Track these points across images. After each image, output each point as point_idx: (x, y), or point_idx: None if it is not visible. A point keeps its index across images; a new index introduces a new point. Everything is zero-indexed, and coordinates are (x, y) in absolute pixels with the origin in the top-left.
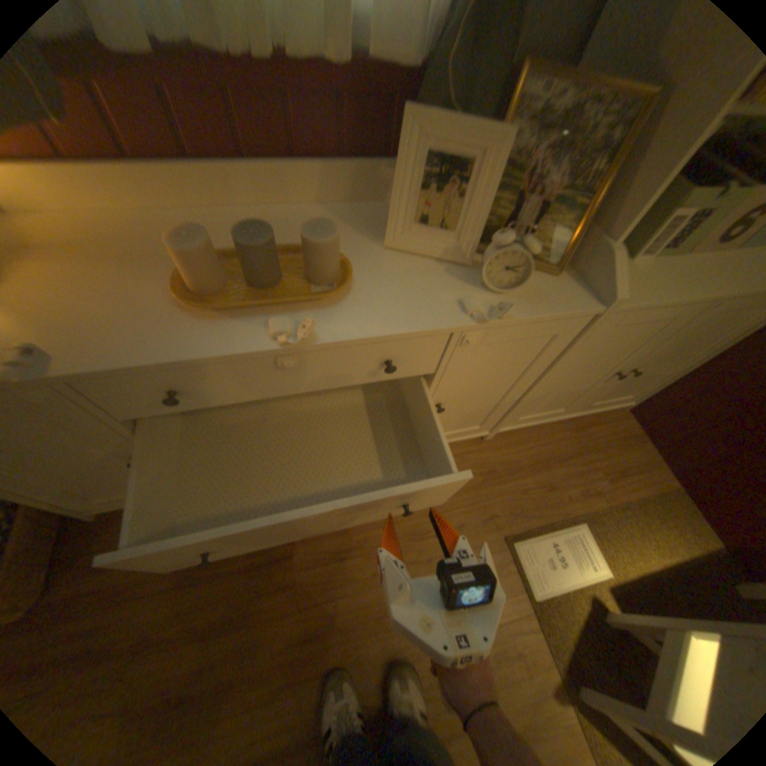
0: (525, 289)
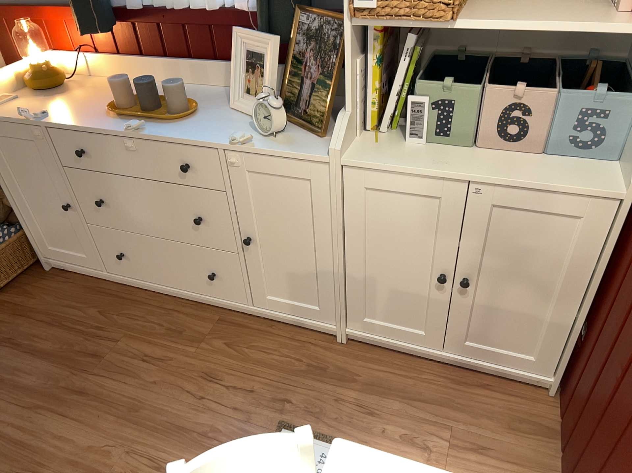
0: (288, 139)
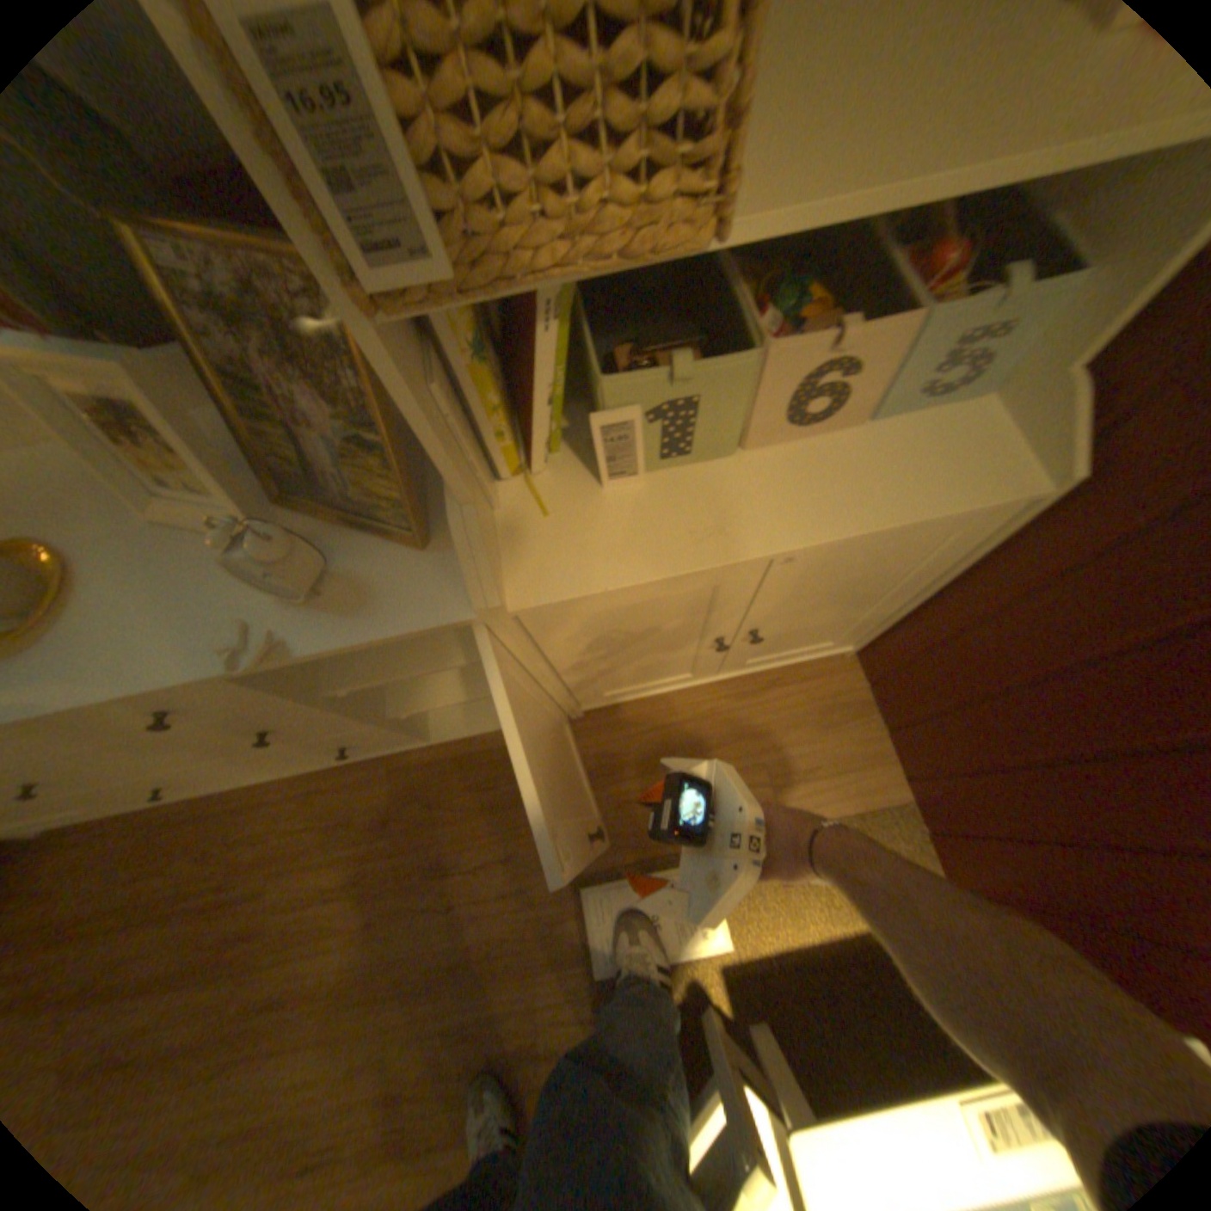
0: (346, 587)
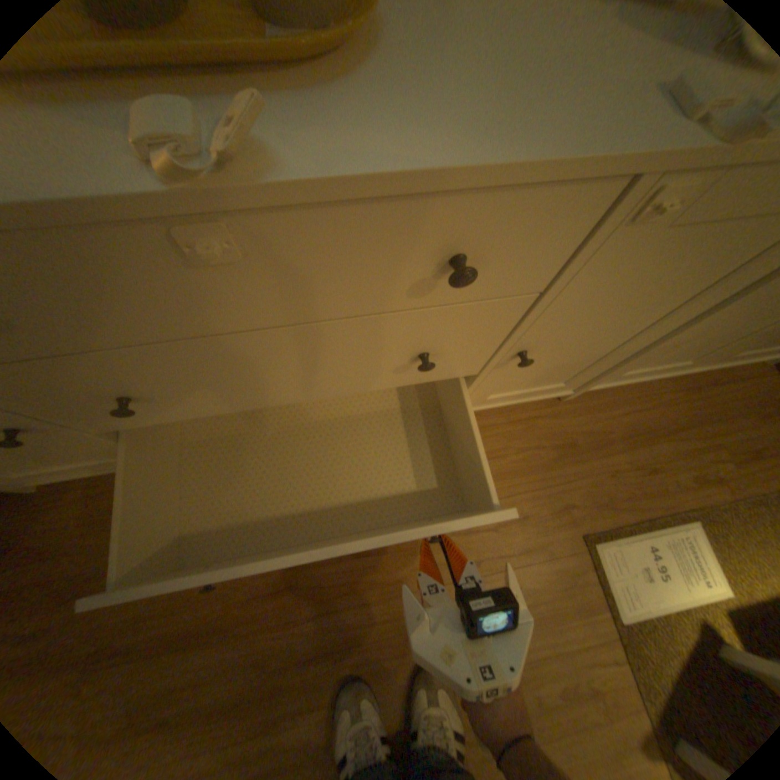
0: None
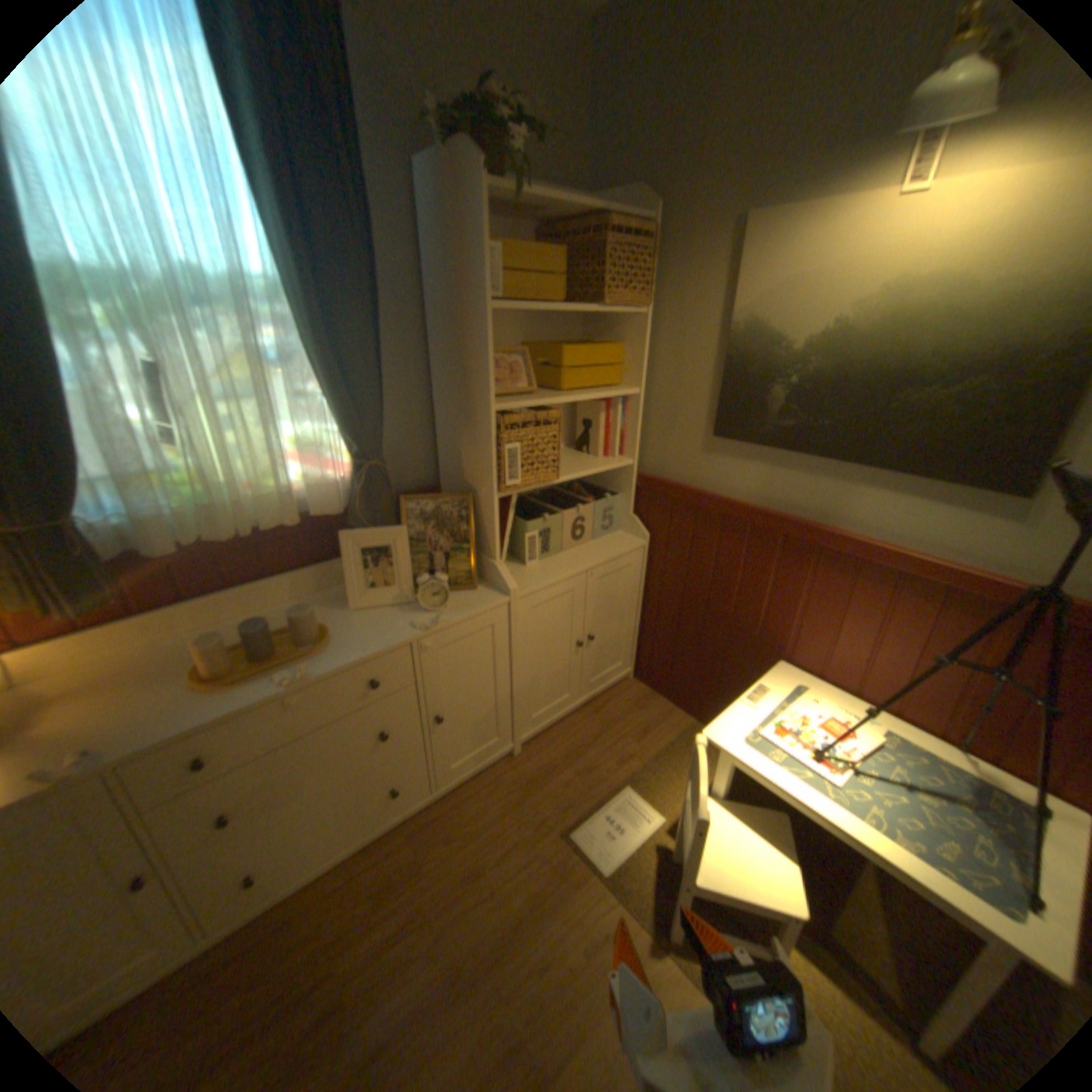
0: (454, 603)
